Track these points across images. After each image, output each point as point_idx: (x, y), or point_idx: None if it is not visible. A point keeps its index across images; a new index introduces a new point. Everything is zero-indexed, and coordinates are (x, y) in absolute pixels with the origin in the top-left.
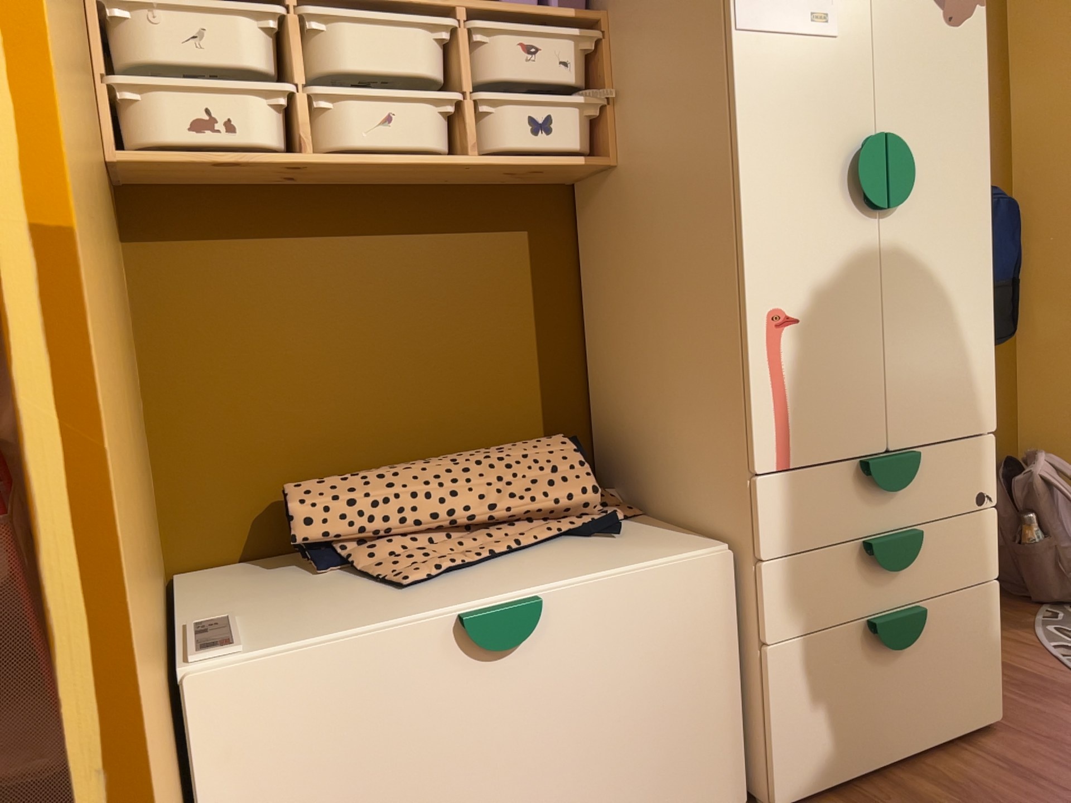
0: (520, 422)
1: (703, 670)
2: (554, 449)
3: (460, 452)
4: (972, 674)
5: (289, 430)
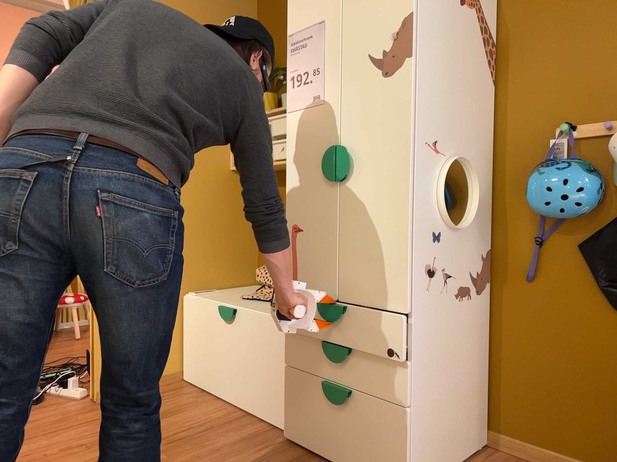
0: None
1: (277, 365)
2: None
3: None
4: (384, 455)
5: None
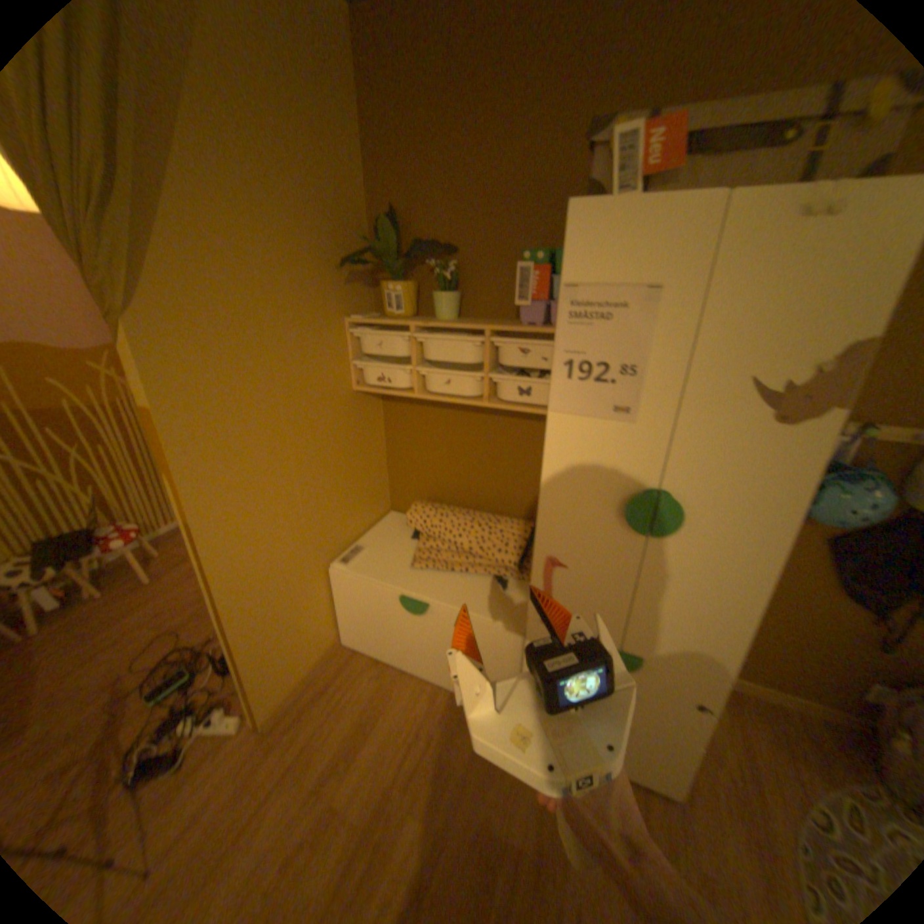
0: (523, 507)
1: (498, 665)
2: (516, 532)
3: (483, 513)
4: (660, 771)
5: (429, 478)
